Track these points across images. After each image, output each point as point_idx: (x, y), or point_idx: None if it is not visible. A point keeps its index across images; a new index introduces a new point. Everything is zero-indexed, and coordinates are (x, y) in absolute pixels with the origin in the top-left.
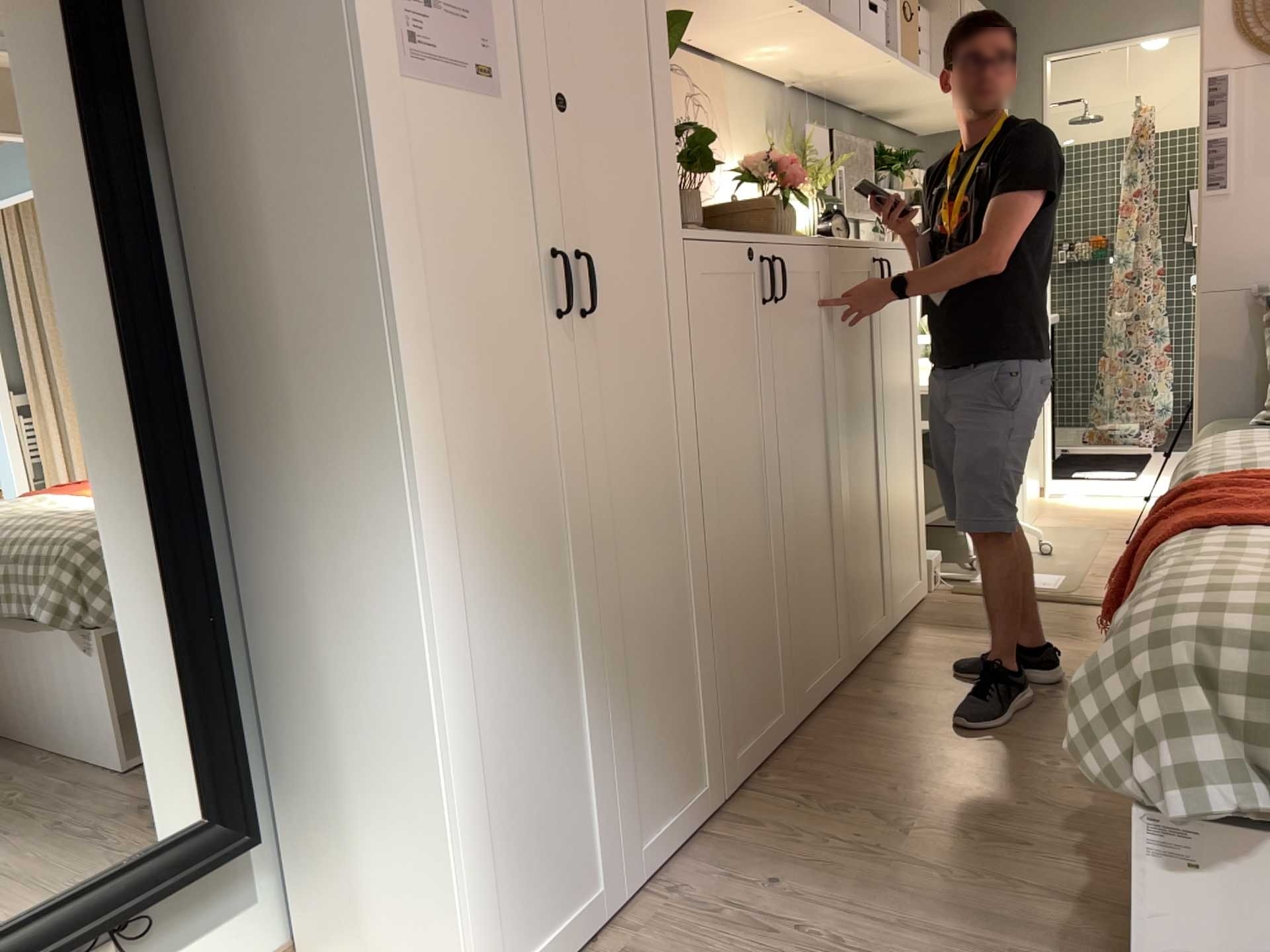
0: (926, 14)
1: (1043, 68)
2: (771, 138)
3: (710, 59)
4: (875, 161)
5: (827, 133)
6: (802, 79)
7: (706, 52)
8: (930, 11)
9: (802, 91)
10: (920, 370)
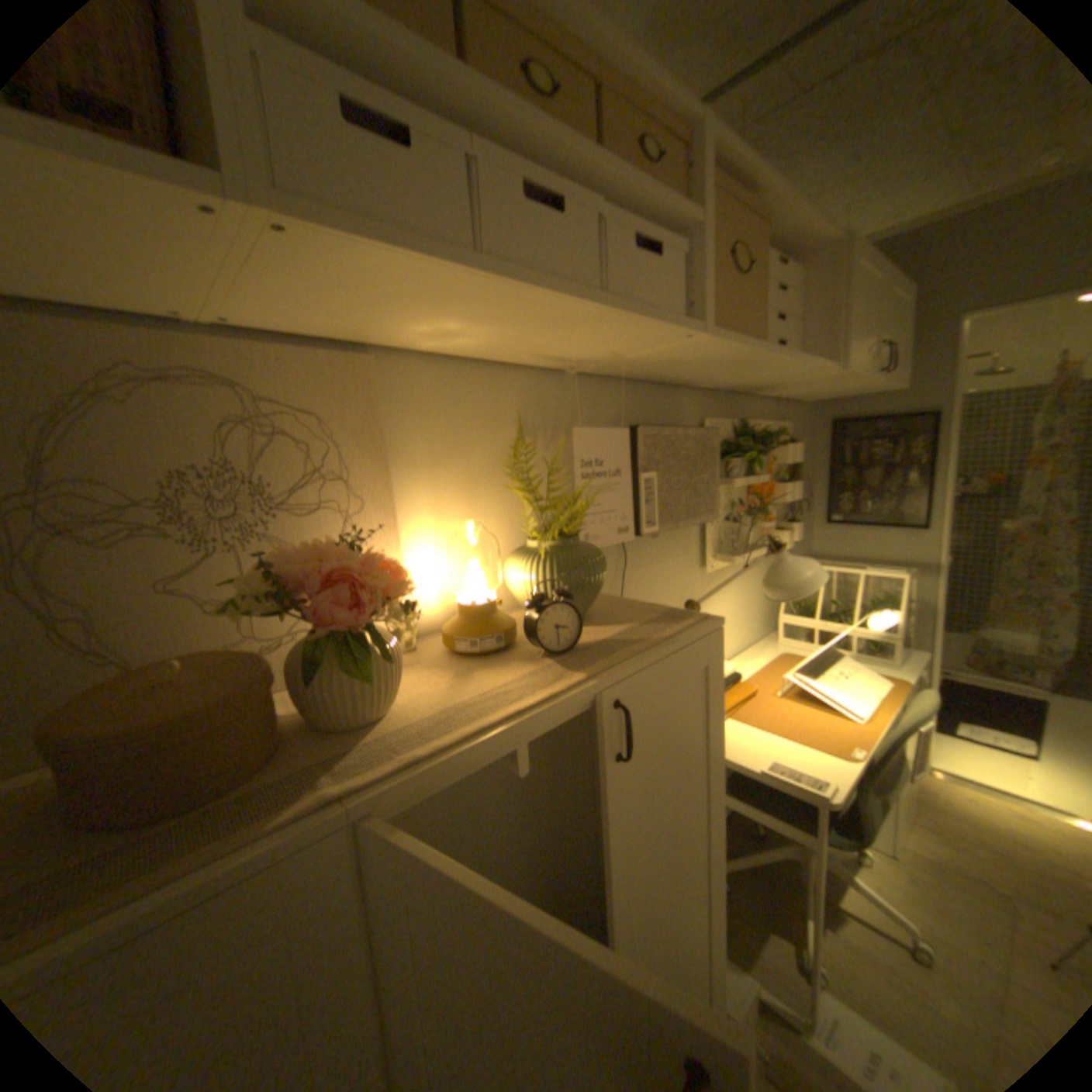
0: (800, 264)
1: (962, 324)
2: (503, 452)
3: (348, 343)
4: (734, 440)
5: (625, 430)
6: (578, 361)
7: (303, 334)
8: (807, 261)
9: (601, 373)
10: (723, 796)
